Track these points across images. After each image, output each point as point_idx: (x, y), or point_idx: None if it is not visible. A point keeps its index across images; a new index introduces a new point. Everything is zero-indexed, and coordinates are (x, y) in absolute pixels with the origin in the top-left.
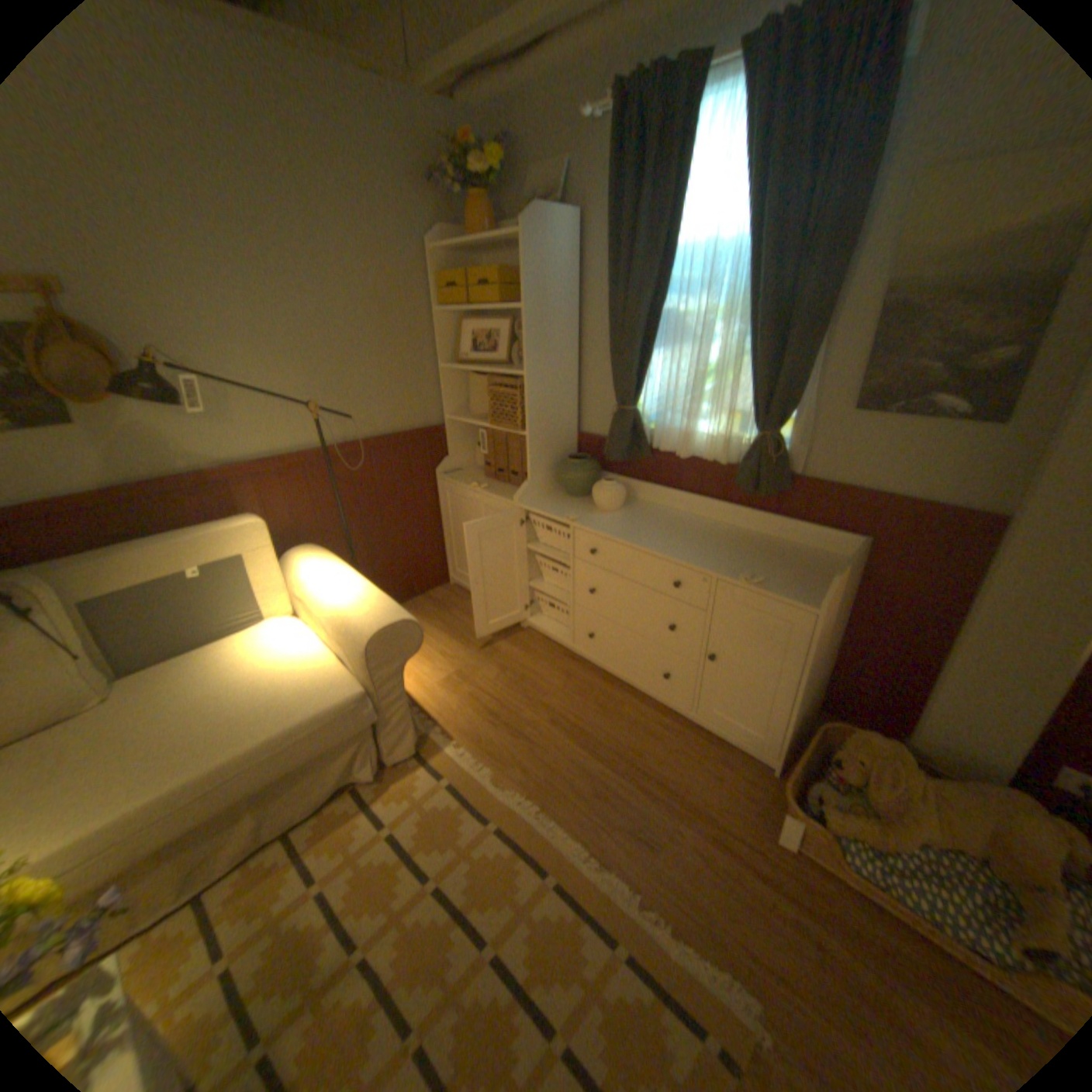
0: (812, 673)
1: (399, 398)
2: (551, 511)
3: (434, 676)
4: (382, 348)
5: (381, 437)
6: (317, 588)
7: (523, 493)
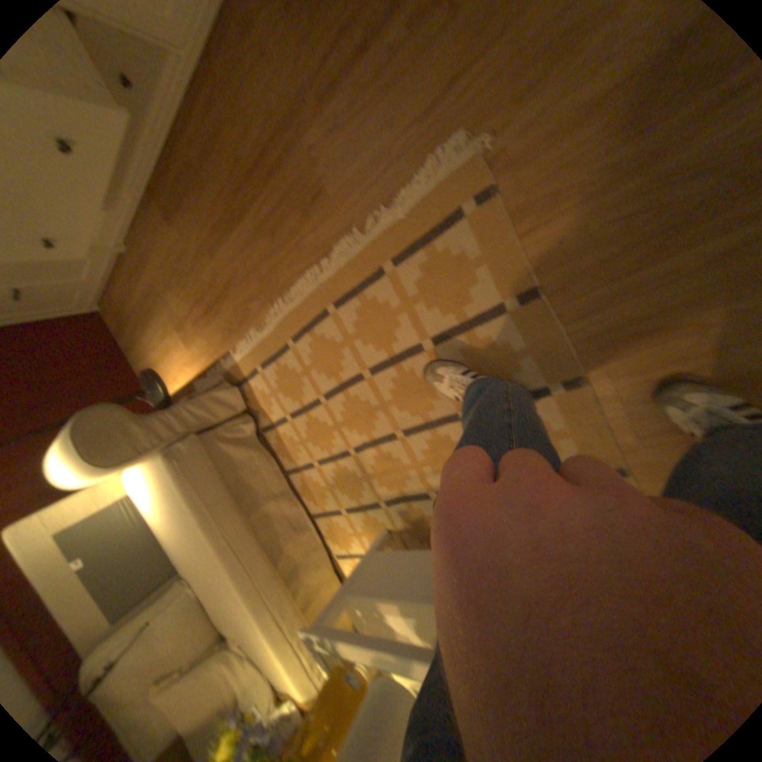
0: None
1: None
2: None
3: (181, 349)
4: None
5: None
6: (70, 481)
7: None
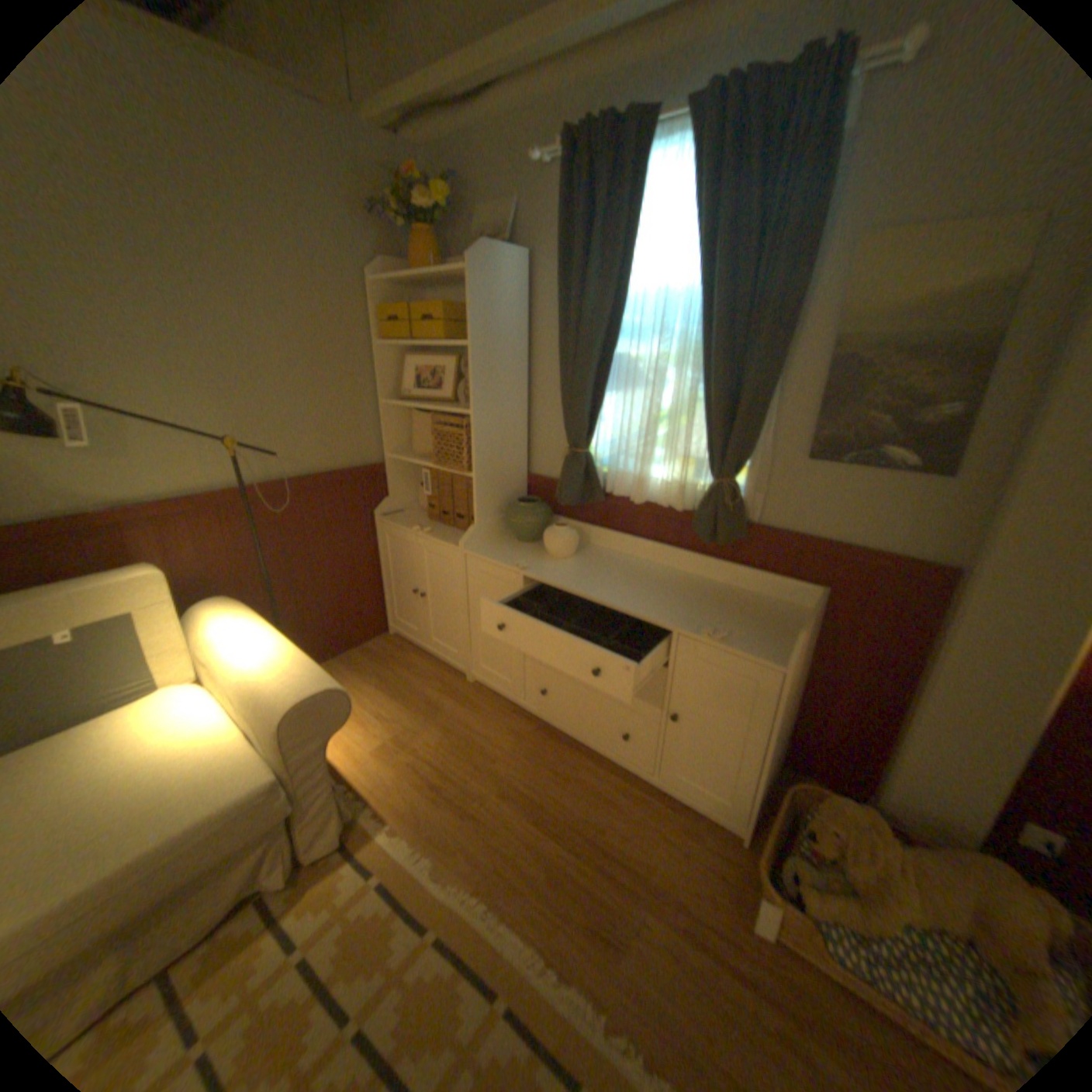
0: (780, 735)
1: (334, 435)
2: (501, 557)
3: (366, 745)
4: (316, 381)
5: (312, 476)
6: (225, 651)
7: (470, 538)
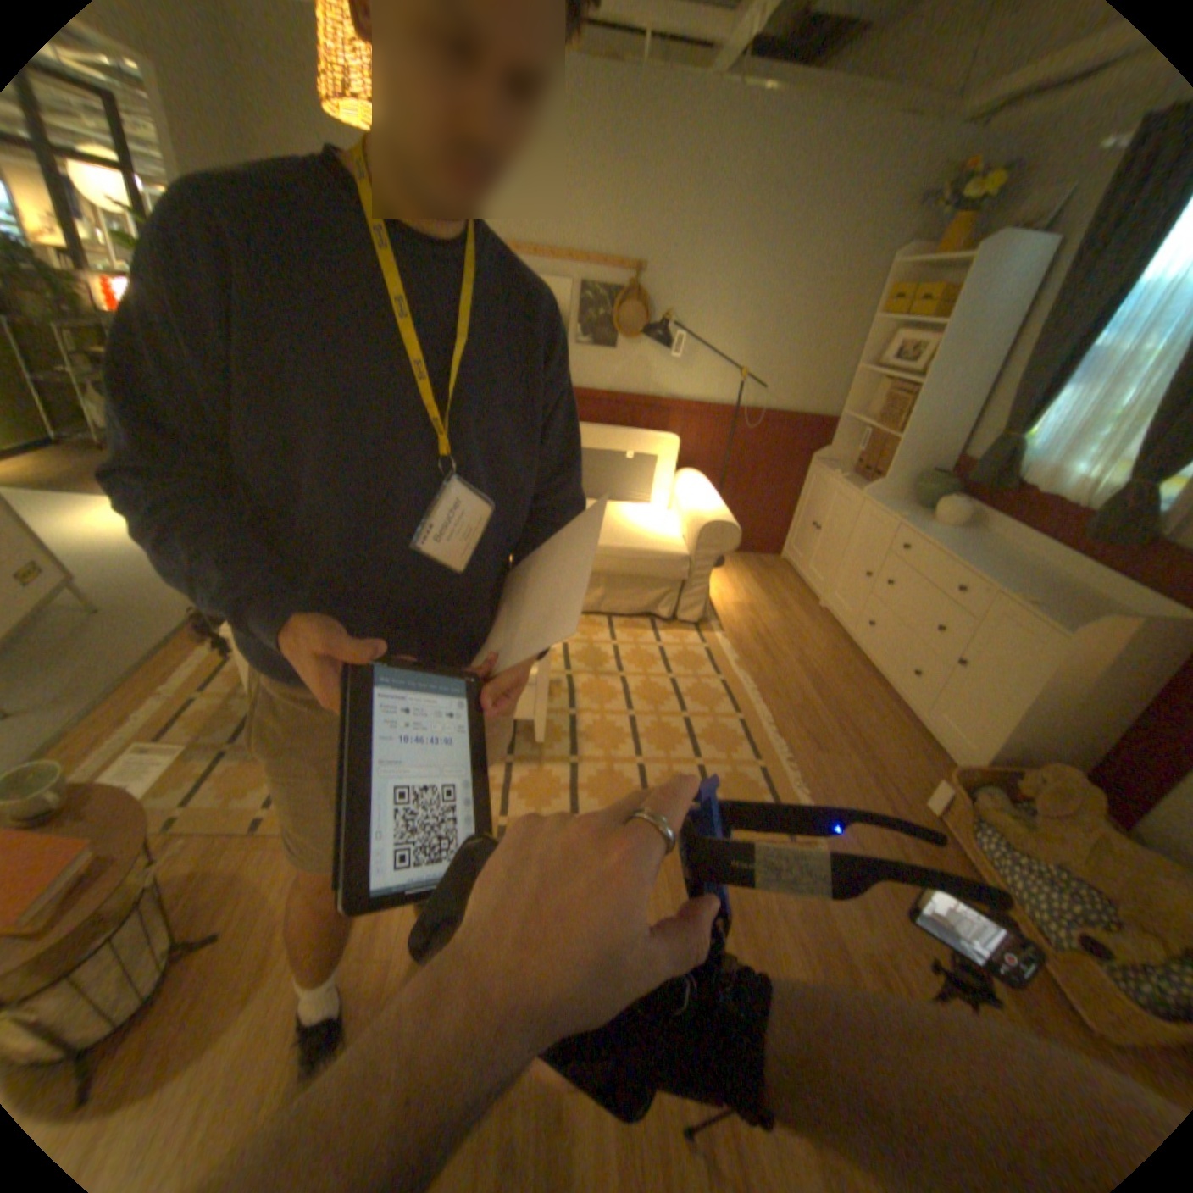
0: (1048, 703)
1: (810, 386)
2: (890, 508)
3: (731, 600)
4: (815, 341)
5: (781, 413)
6: (689, 493)
7: (873, 488)
